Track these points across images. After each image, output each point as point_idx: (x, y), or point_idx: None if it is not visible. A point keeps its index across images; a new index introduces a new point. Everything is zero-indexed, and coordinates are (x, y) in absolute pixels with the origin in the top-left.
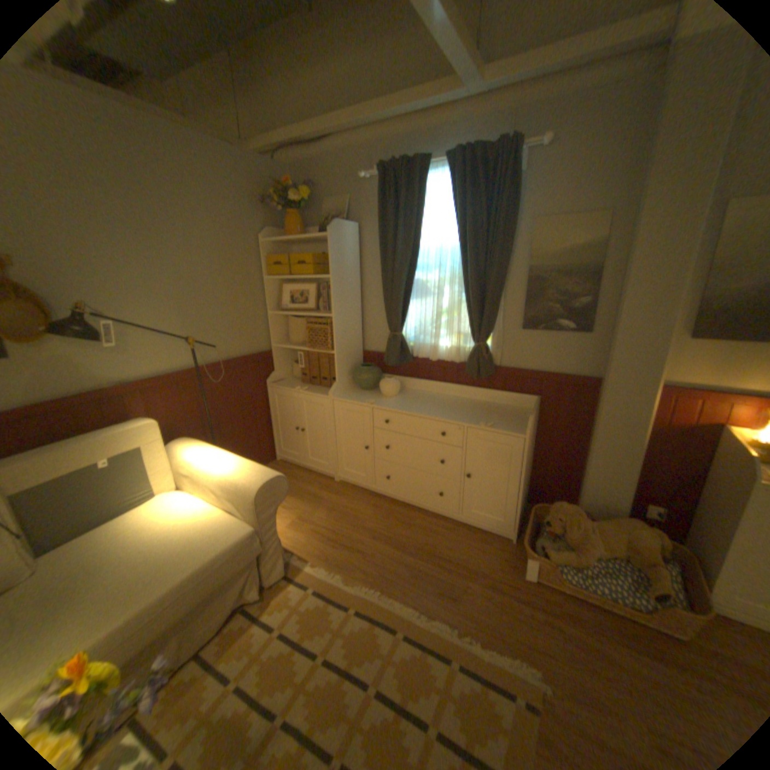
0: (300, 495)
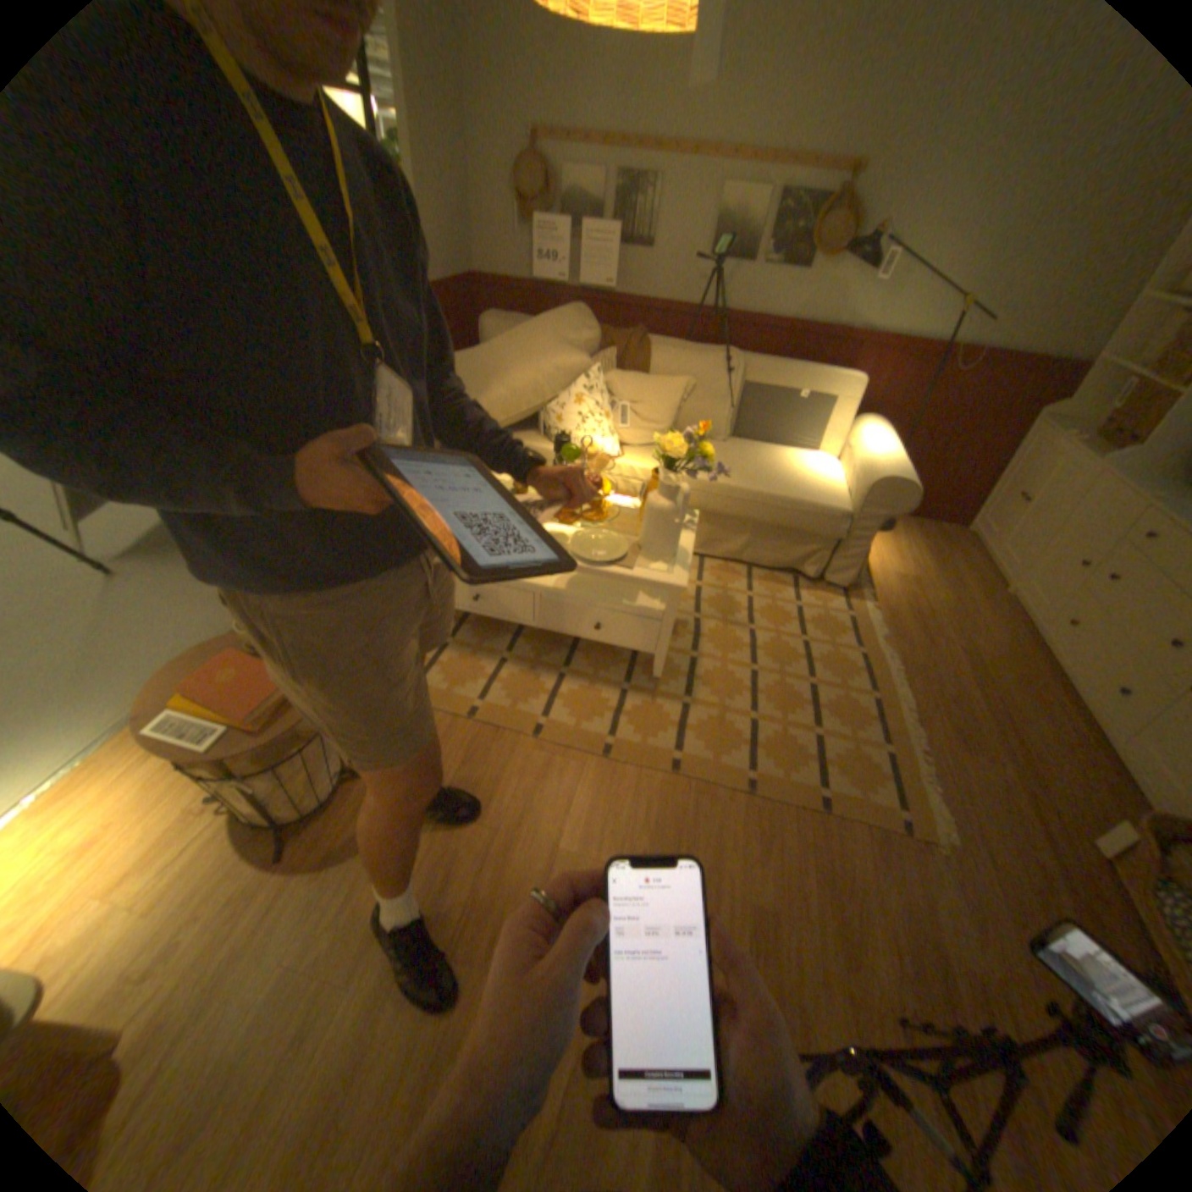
0: (946, 570)
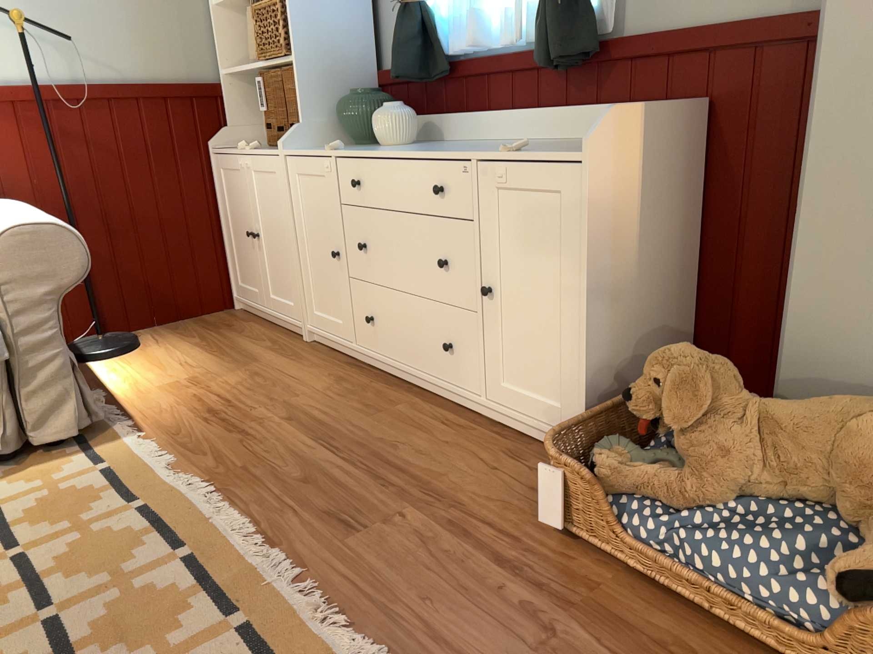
0: (226, 352)
